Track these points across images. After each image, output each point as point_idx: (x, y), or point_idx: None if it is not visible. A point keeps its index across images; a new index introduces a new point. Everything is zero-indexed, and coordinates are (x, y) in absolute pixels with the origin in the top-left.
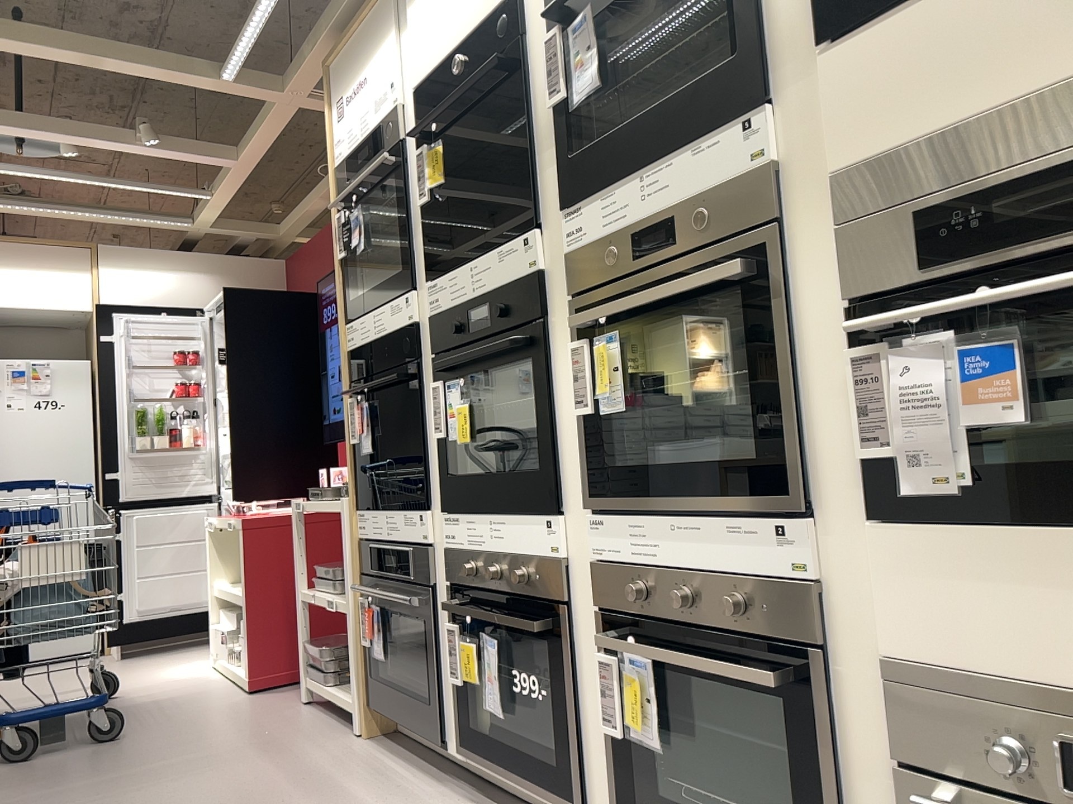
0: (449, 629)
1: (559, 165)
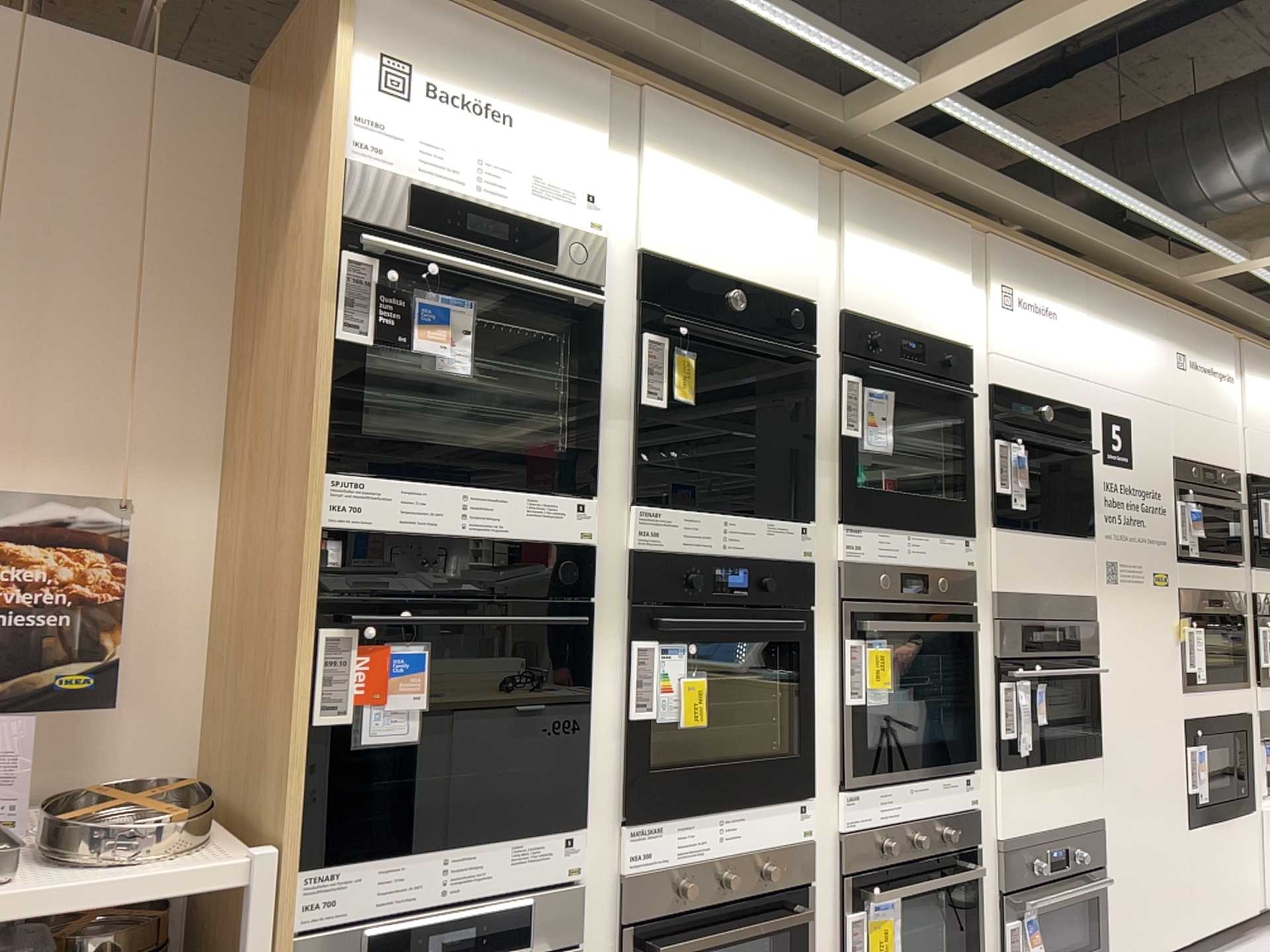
0: None
1: (841, 484)
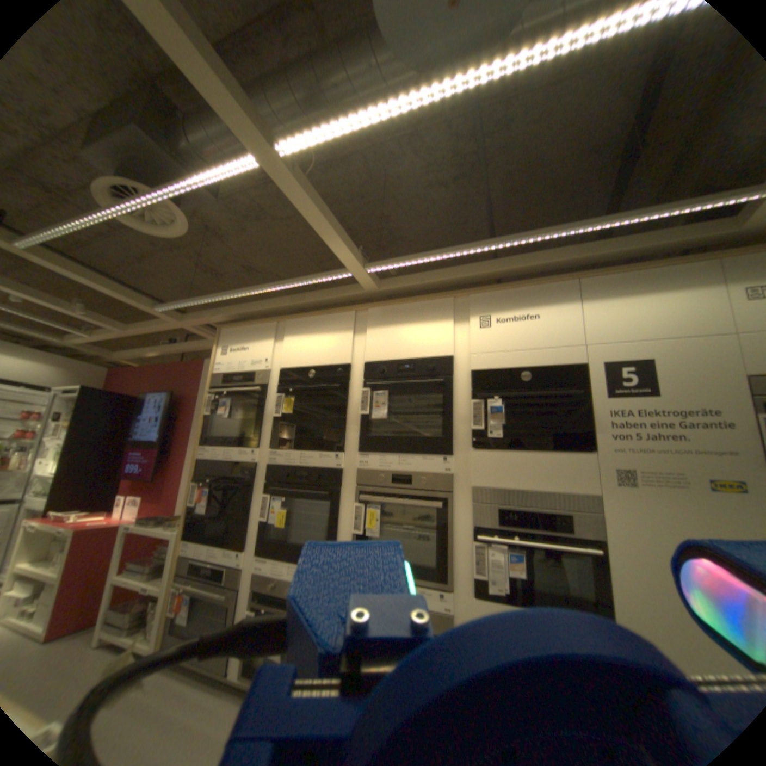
0: (245, 614)
1: (359, 434)
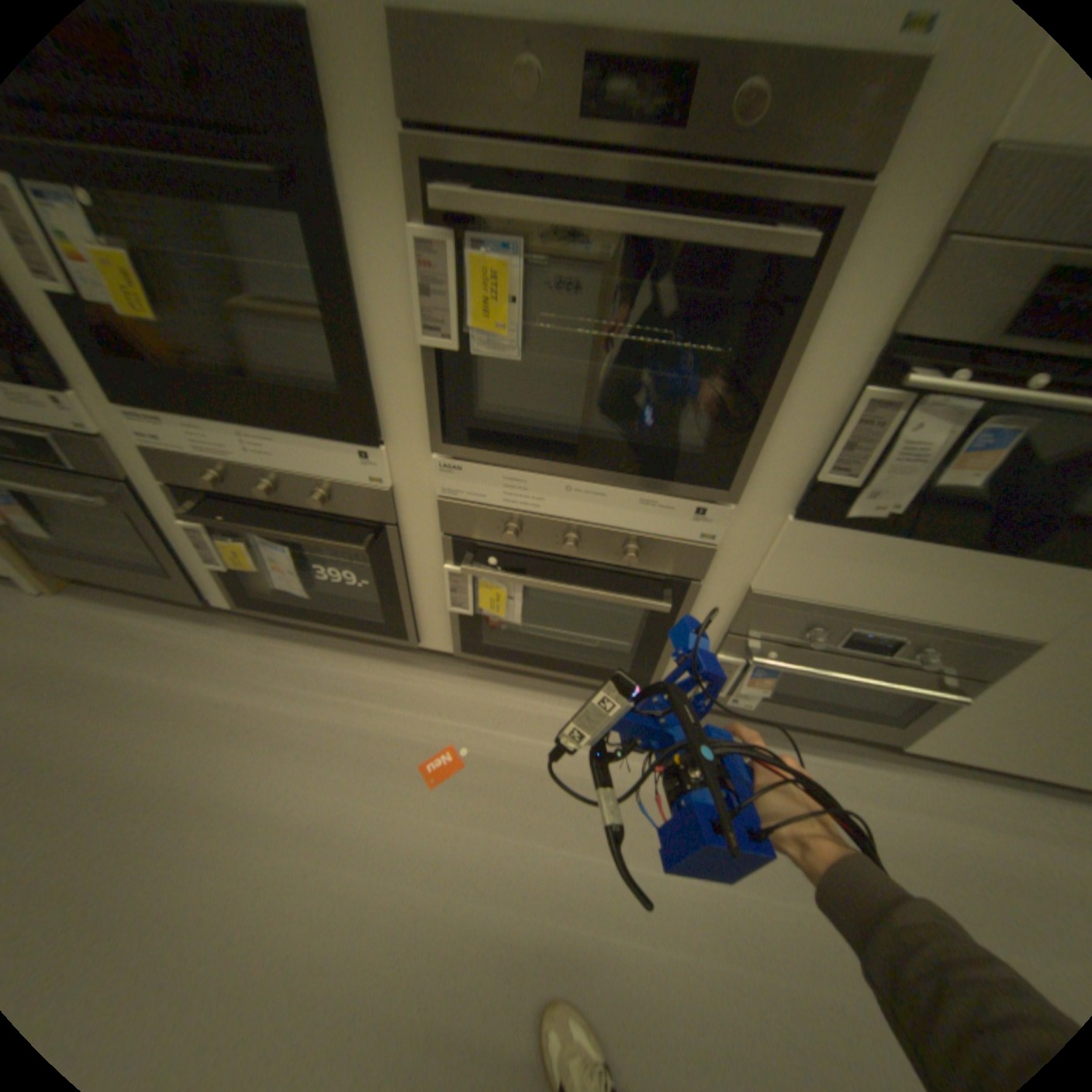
0: (182, 522)
1: None
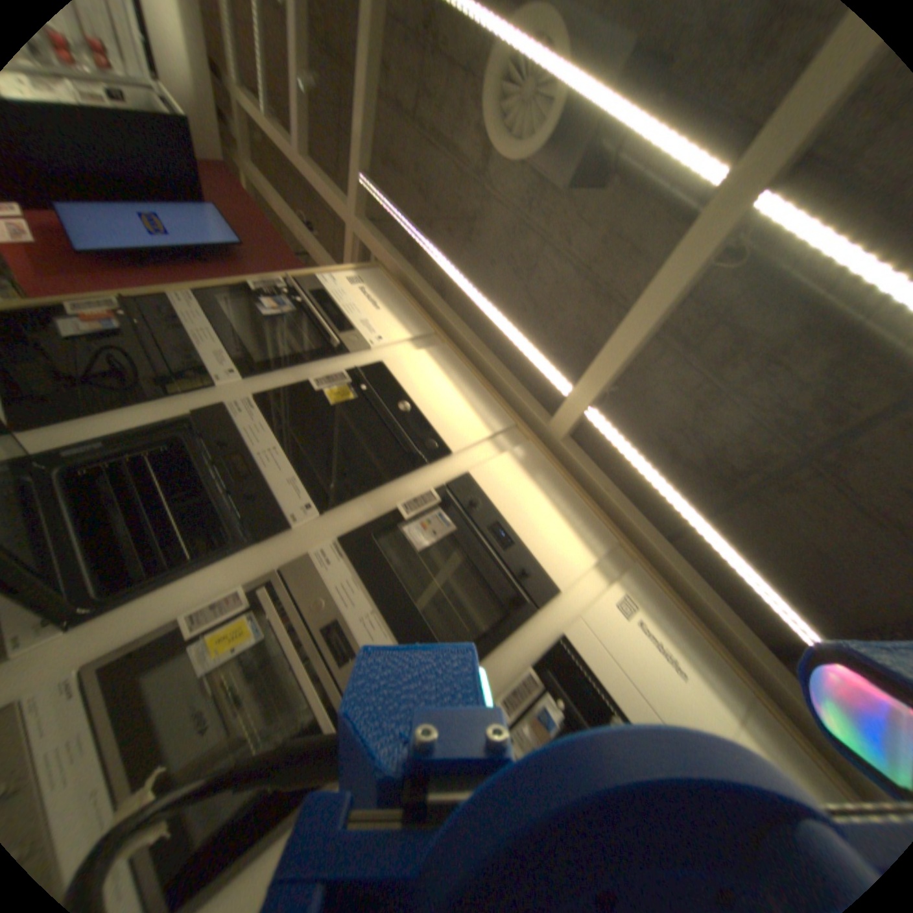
0: None
1: (363, 527)
